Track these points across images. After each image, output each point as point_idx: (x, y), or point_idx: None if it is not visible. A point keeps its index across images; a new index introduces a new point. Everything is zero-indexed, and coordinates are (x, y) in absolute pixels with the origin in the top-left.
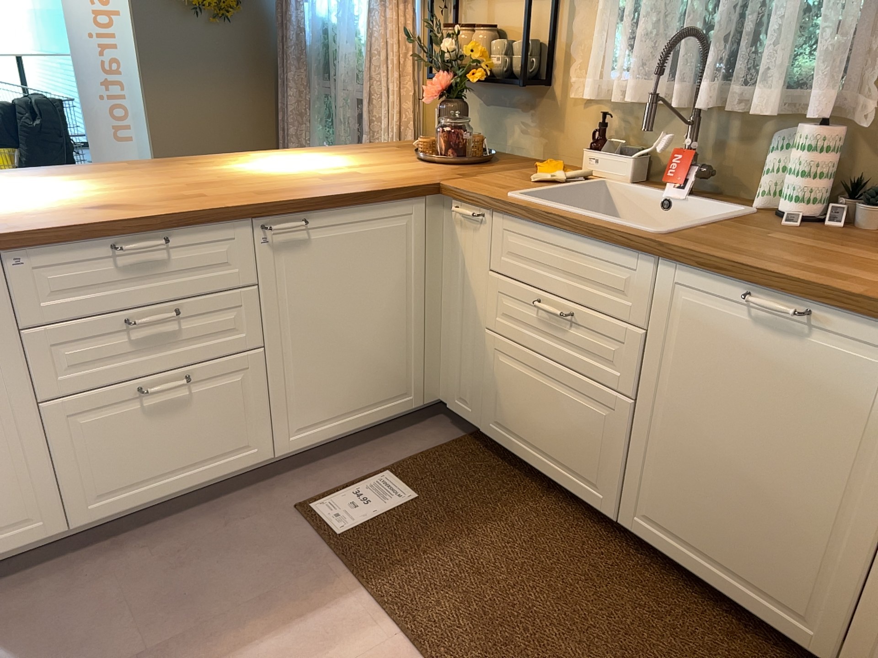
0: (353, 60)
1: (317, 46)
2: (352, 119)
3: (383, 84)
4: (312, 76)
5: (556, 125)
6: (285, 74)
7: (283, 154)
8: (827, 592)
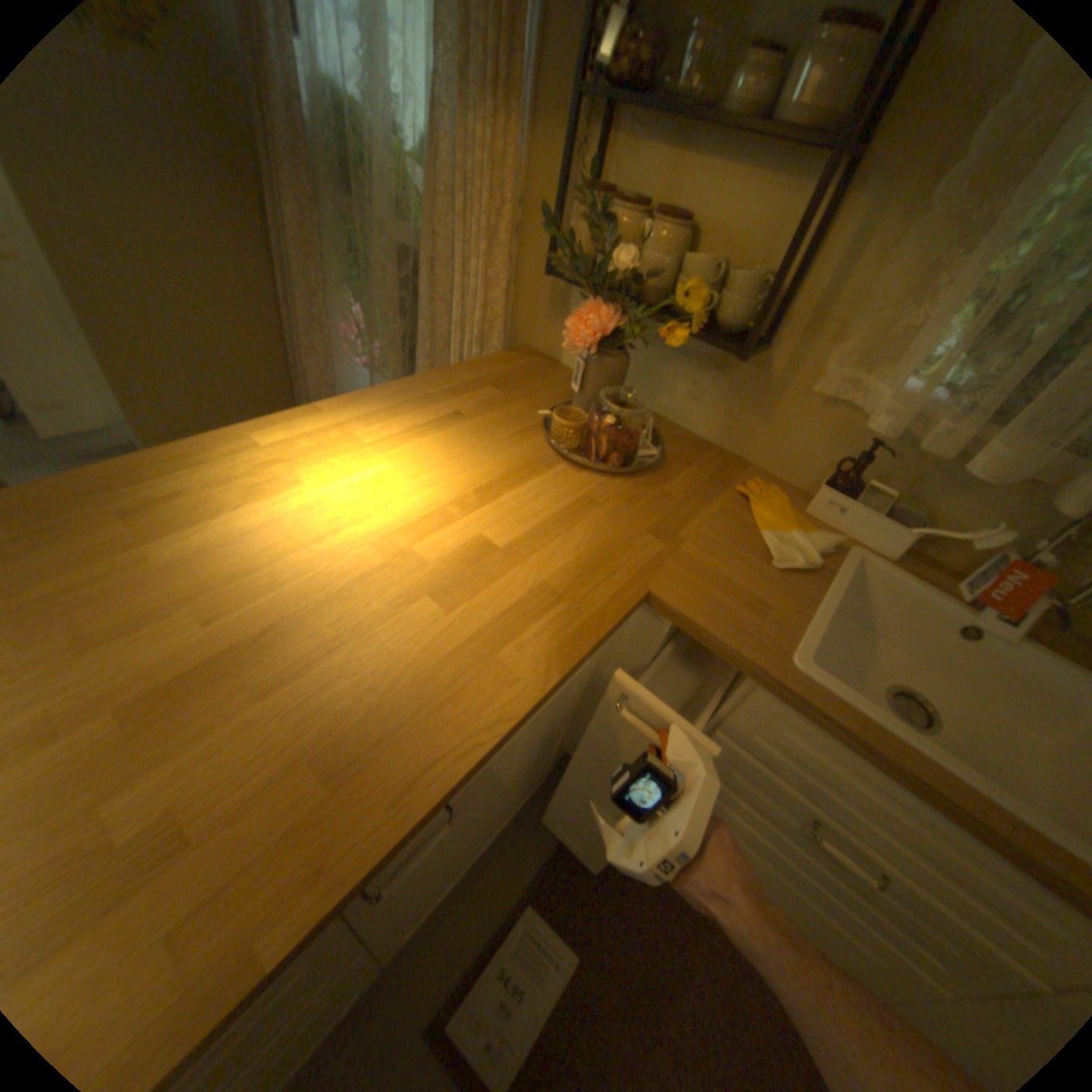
0: (392, 178)
1: (323, 131)
2: (394, 281)
3: (457, 251)
4: (318, 181)
5: (761, 408)
6: (270, 167)
7: (318, 434)
8: None
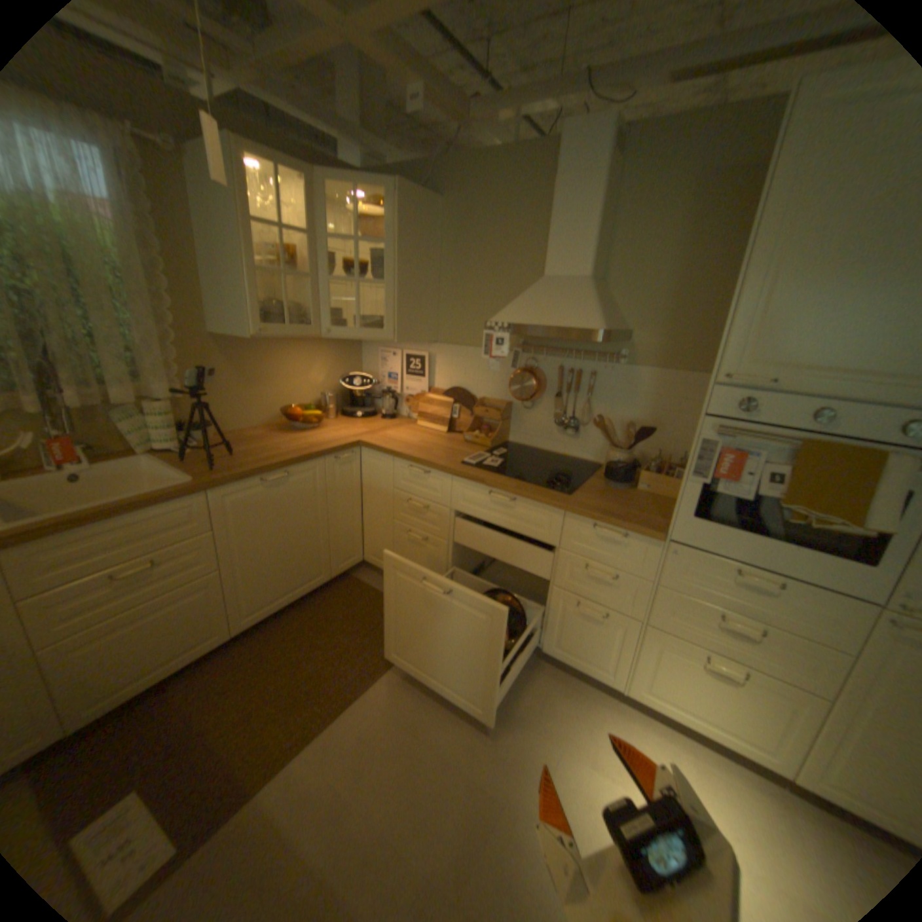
0: None
1: None
2: None
3: None
4: None
5: None
6: None
7: None
8: (322, 560)
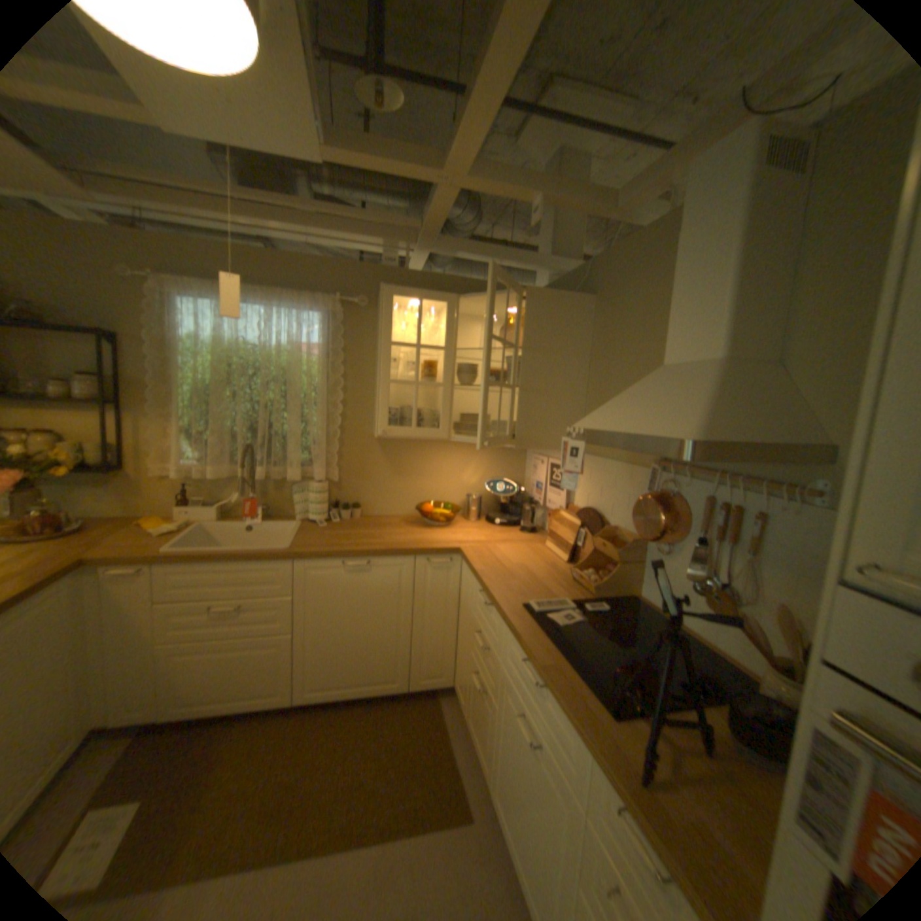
0: None
1: None
2: None
3: None
4: None
5: (134, 492)
6: None
7: None
8: (399, 664)
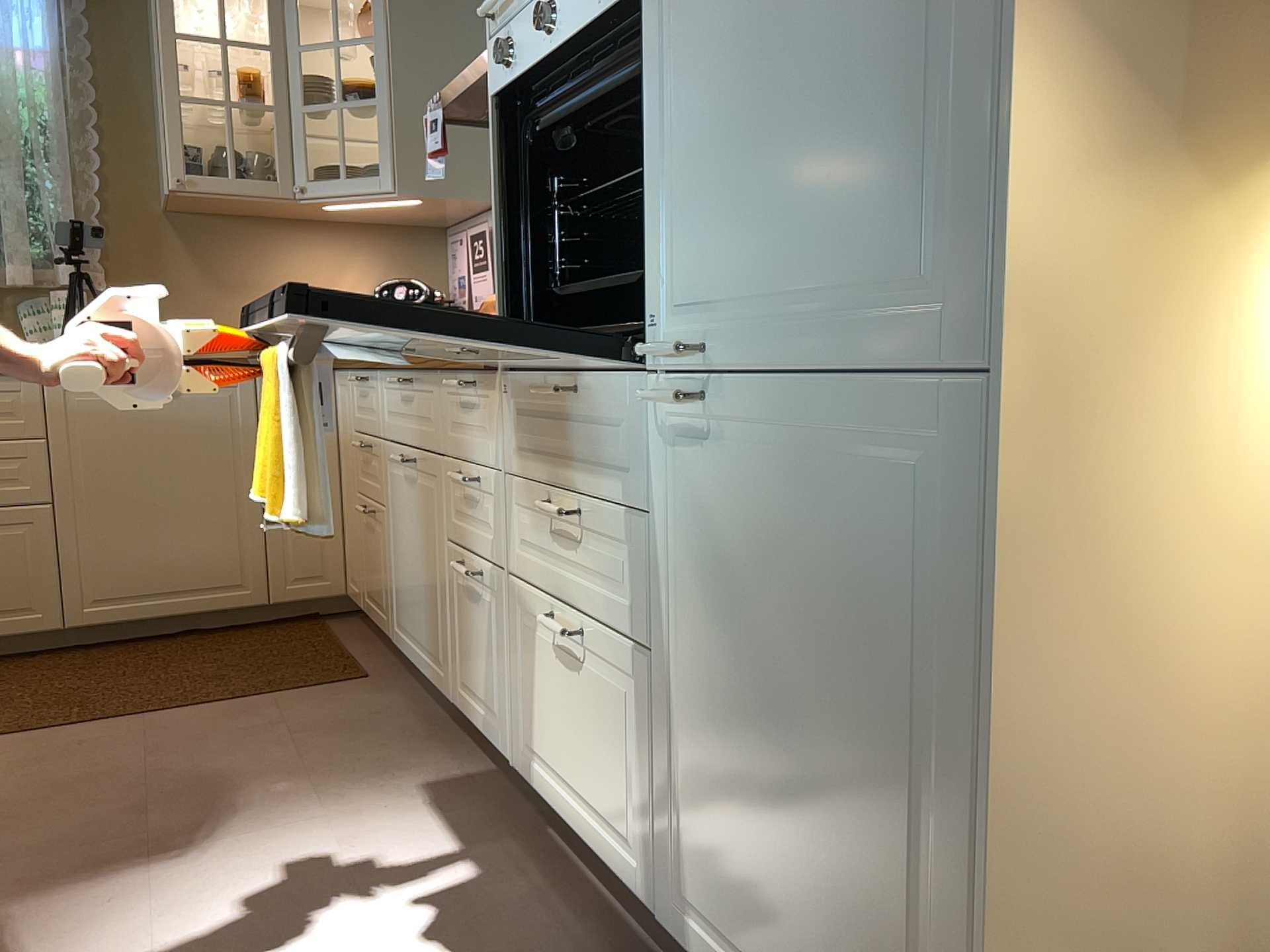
0: None
1: None
2: None
3: None
4: None
5: None
6: None
7: None
8: (247, 555)
